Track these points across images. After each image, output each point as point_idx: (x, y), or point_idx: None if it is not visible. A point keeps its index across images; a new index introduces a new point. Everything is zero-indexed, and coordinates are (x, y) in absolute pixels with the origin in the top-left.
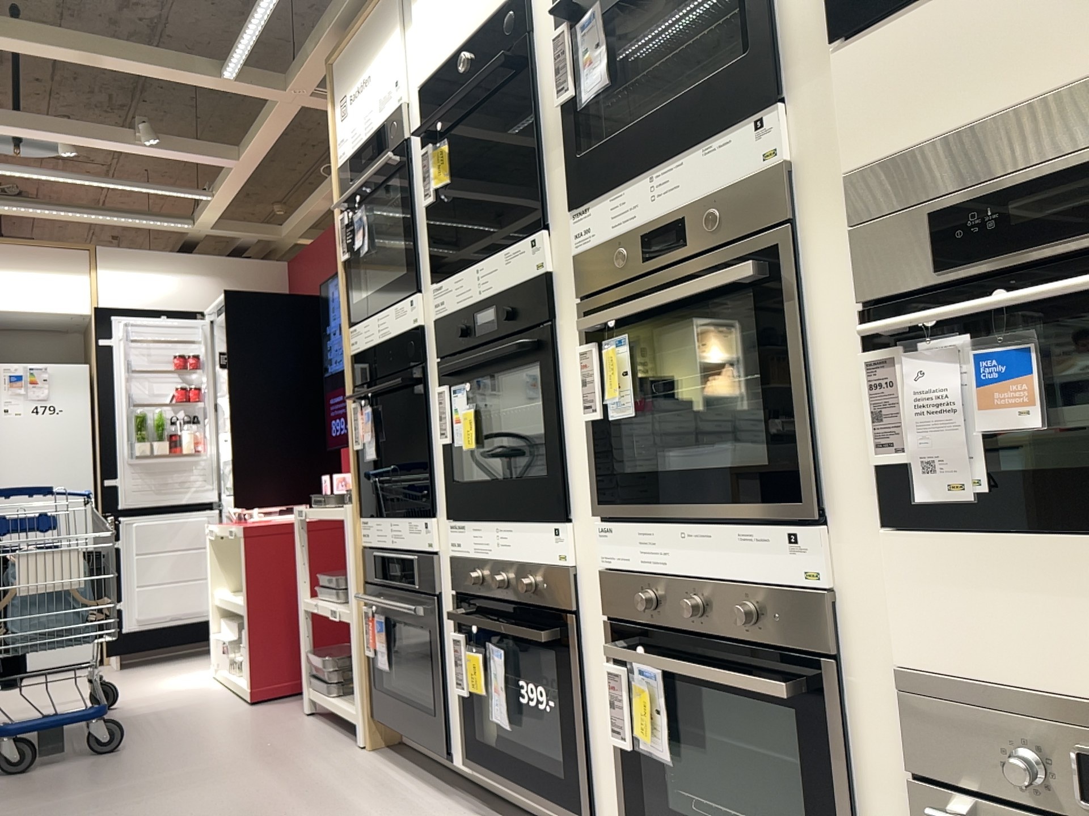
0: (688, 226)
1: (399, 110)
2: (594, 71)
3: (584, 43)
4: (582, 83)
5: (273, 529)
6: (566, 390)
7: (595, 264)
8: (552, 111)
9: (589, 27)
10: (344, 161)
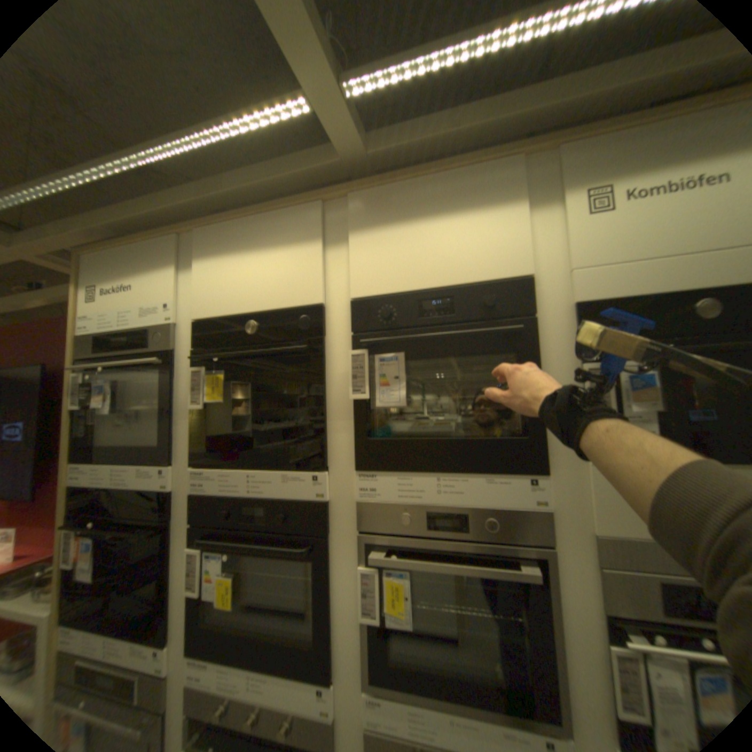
0: (471, 522)
1: (167, 326)
2: (395, 393)
3: (381, 368)
4: (379, 394)
5: None
6: (335, 588)
7: (379, 515)
8: (341, 396)
9: (394, 364)
10: (84, 333)
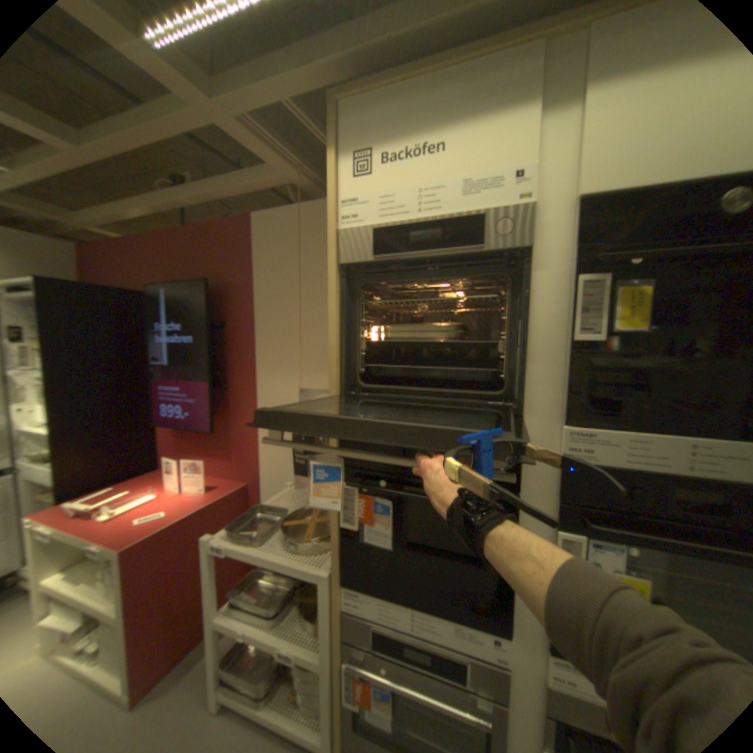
0: None
1: (527, 204)
2: None
3: None
4: None
5: (149, 541)
6: None
7: None
8: None
9: None
10: (355, 222)
